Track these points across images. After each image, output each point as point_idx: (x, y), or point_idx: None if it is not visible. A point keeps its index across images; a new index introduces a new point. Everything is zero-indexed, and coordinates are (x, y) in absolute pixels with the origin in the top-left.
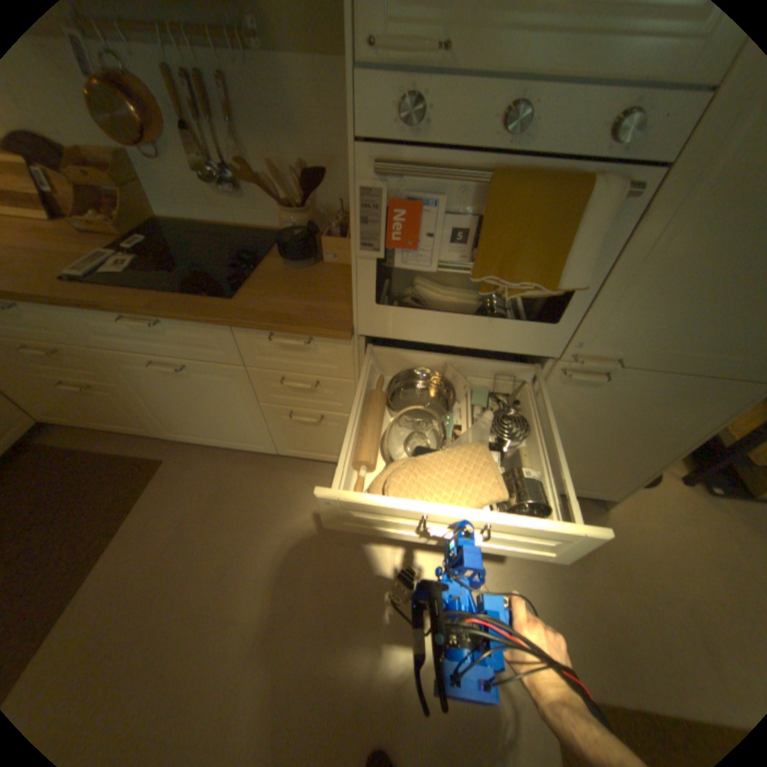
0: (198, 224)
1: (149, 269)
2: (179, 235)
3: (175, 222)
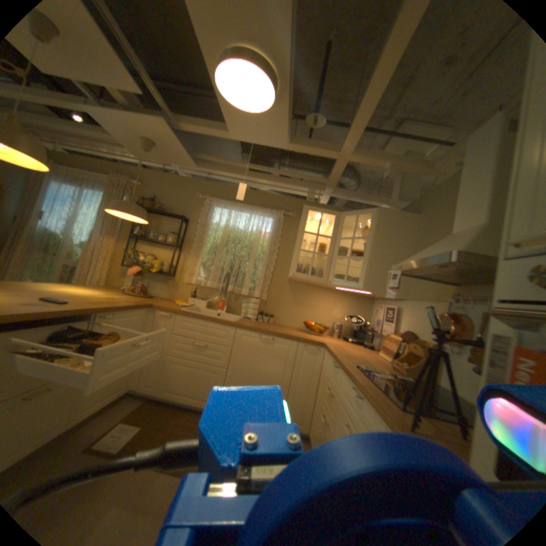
0: (463, 402)
1: (401, 395)
2: (447, 403)
3: (450, 395)
